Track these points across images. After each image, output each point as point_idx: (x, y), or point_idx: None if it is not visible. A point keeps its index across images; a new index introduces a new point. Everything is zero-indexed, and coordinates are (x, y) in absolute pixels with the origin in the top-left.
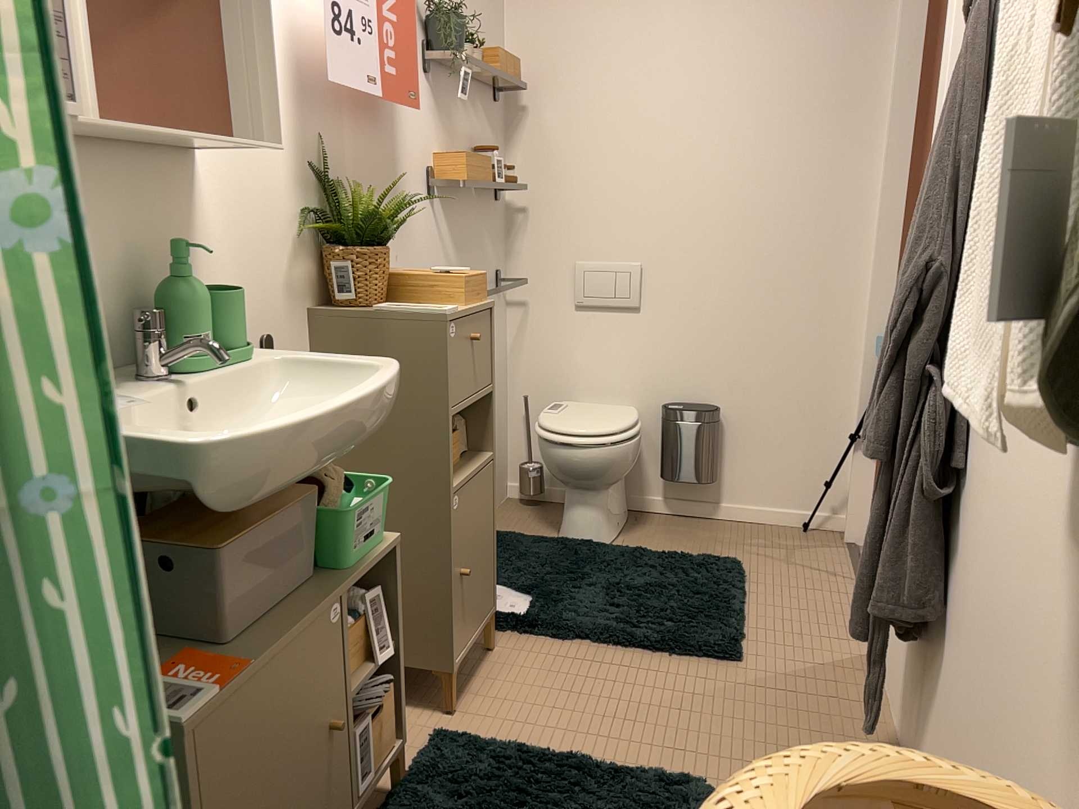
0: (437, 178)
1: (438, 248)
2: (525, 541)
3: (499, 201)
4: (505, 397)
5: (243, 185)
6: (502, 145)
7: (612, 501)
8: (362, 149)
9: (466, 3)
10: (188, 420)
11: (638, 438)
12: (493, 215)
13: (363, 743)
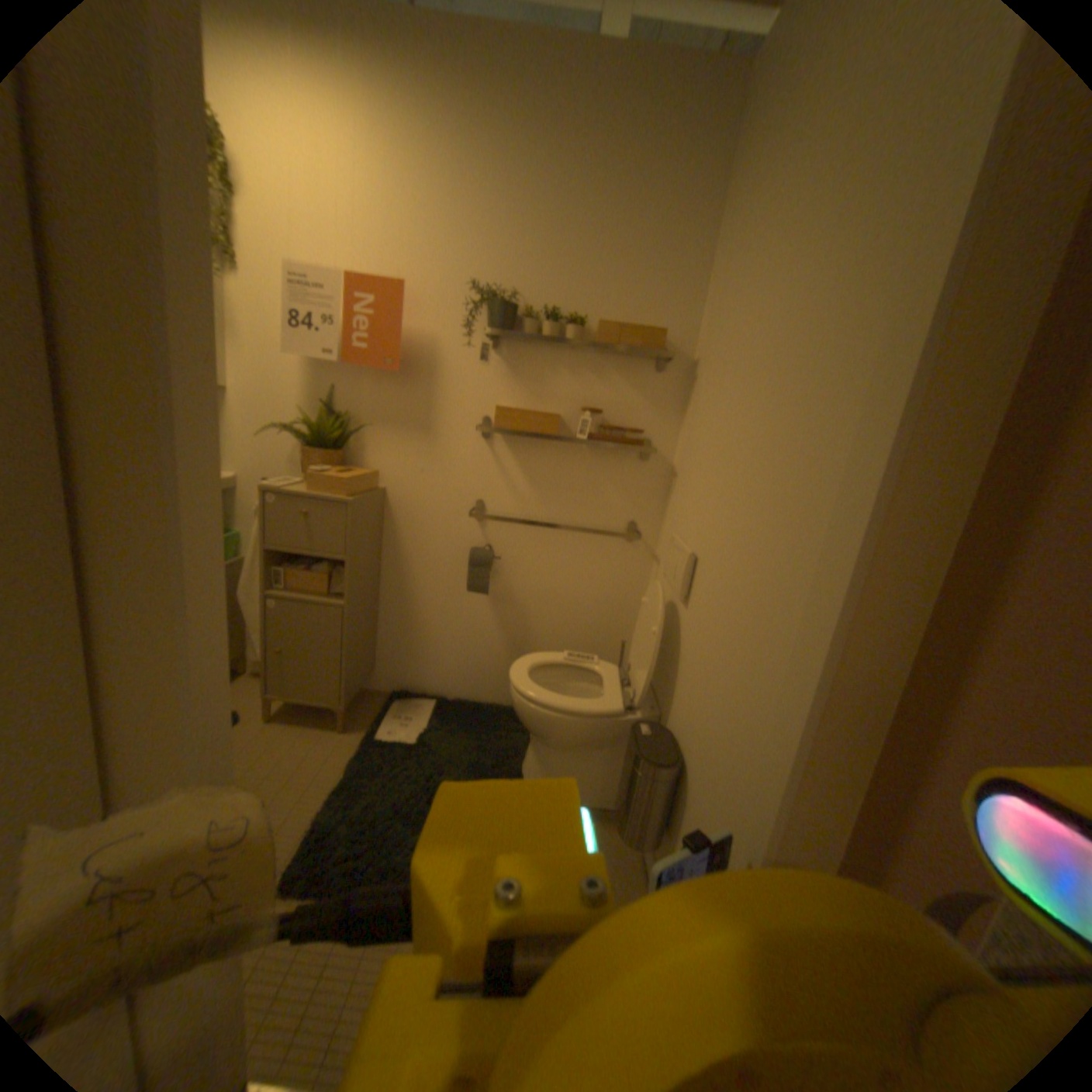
0: (499, 421)
1: (494, 474)
2: (513, 732)
3: (655, 458)
4: (629, 634)
5: (257, 402)
6: (675, 406)
7: (564, 763)
8: (381, 393)
9: (598, 277)
10: None
11: (562, 714)
12: (631, 468)
13: None
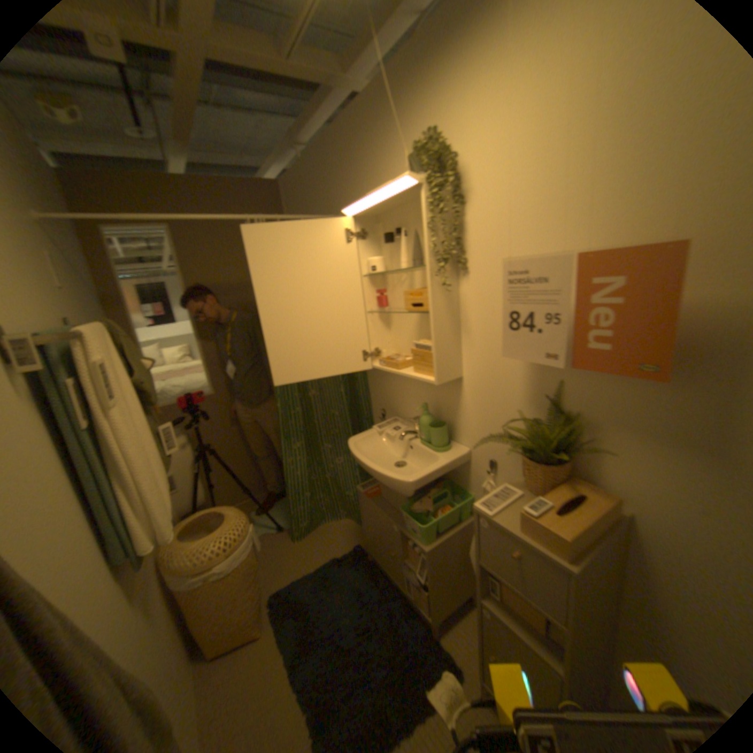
0: None
1: None
2: None
3: None
4: None
5: (485, 393)
6: None
7: None
8: (632, 397)
9: None
10: (408, 450)
11: None
12: None
13: (407, 581)
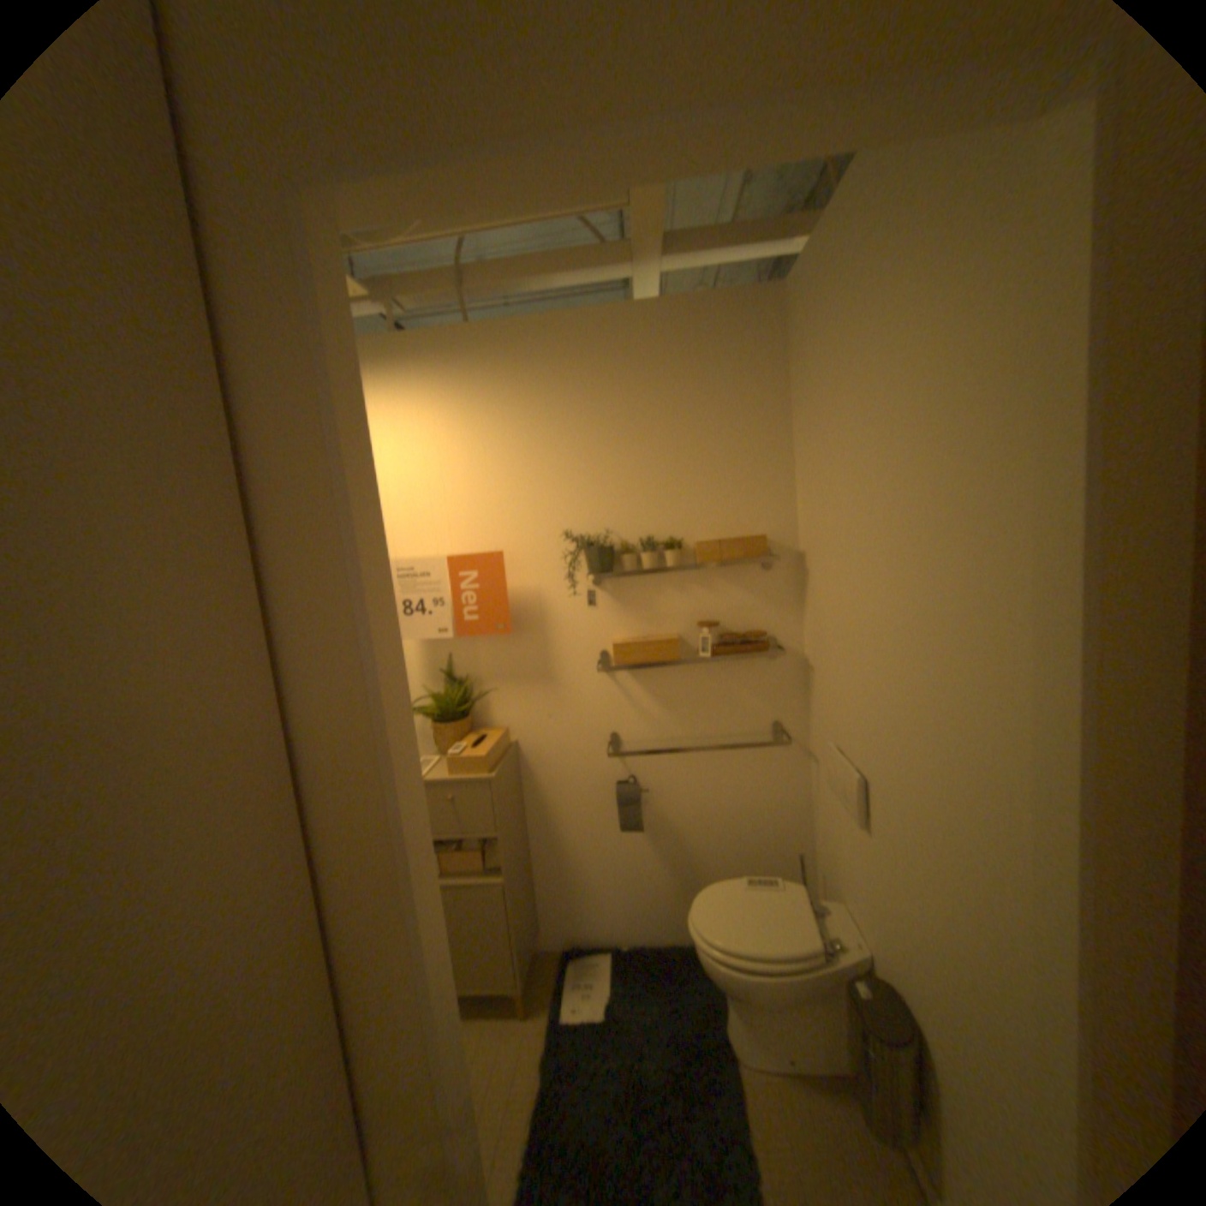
0: (616, 657)
1: (622, 708)
2: (703, 987)
3: (783, 658)
4: (802, 844)
5: None
6: (790, 604)
7: (774, 1031)
8: (497, 654)
9: (684, 504)
10: None
11: (762, 983)
12: (761, 673)
13: None
